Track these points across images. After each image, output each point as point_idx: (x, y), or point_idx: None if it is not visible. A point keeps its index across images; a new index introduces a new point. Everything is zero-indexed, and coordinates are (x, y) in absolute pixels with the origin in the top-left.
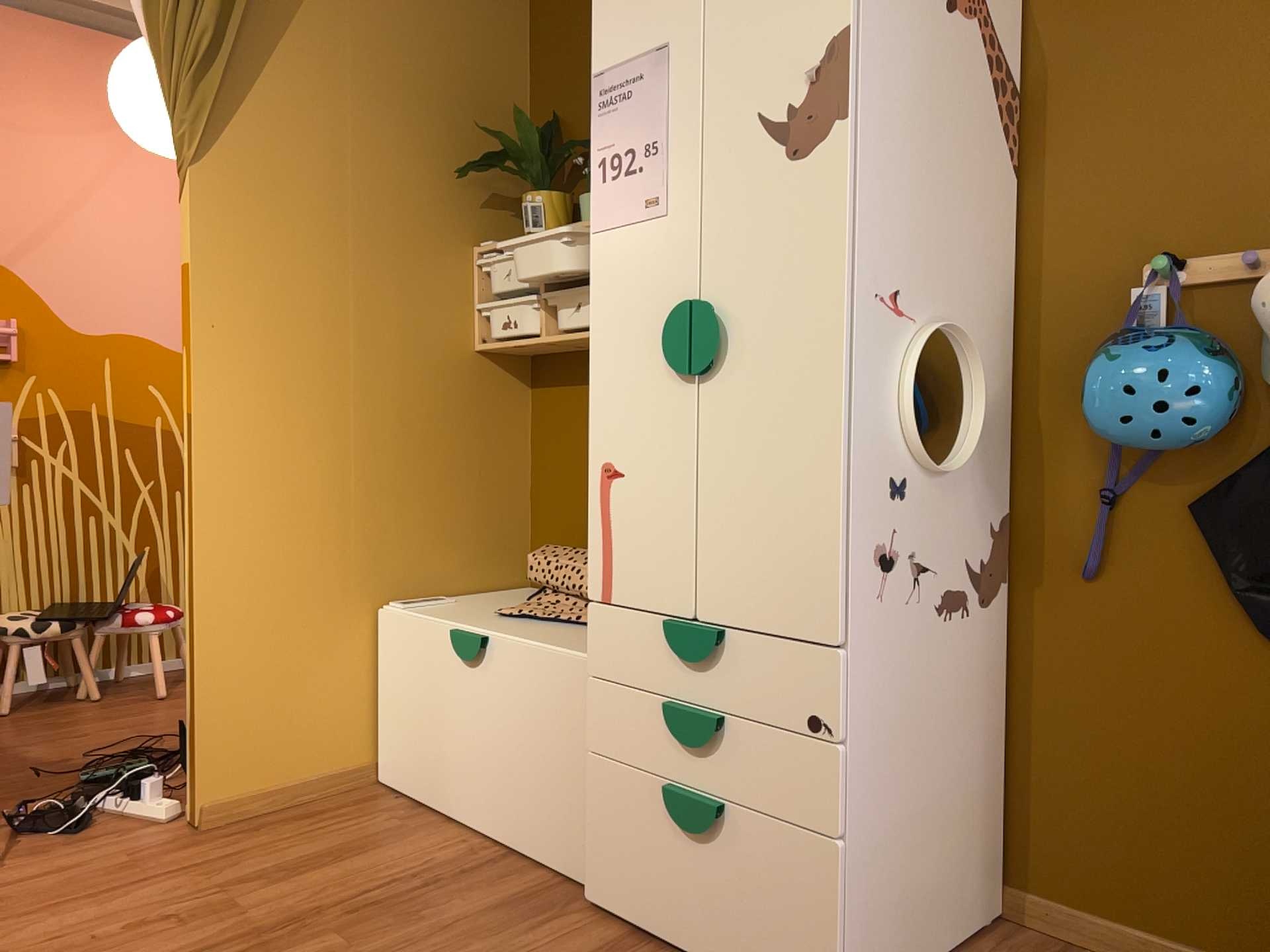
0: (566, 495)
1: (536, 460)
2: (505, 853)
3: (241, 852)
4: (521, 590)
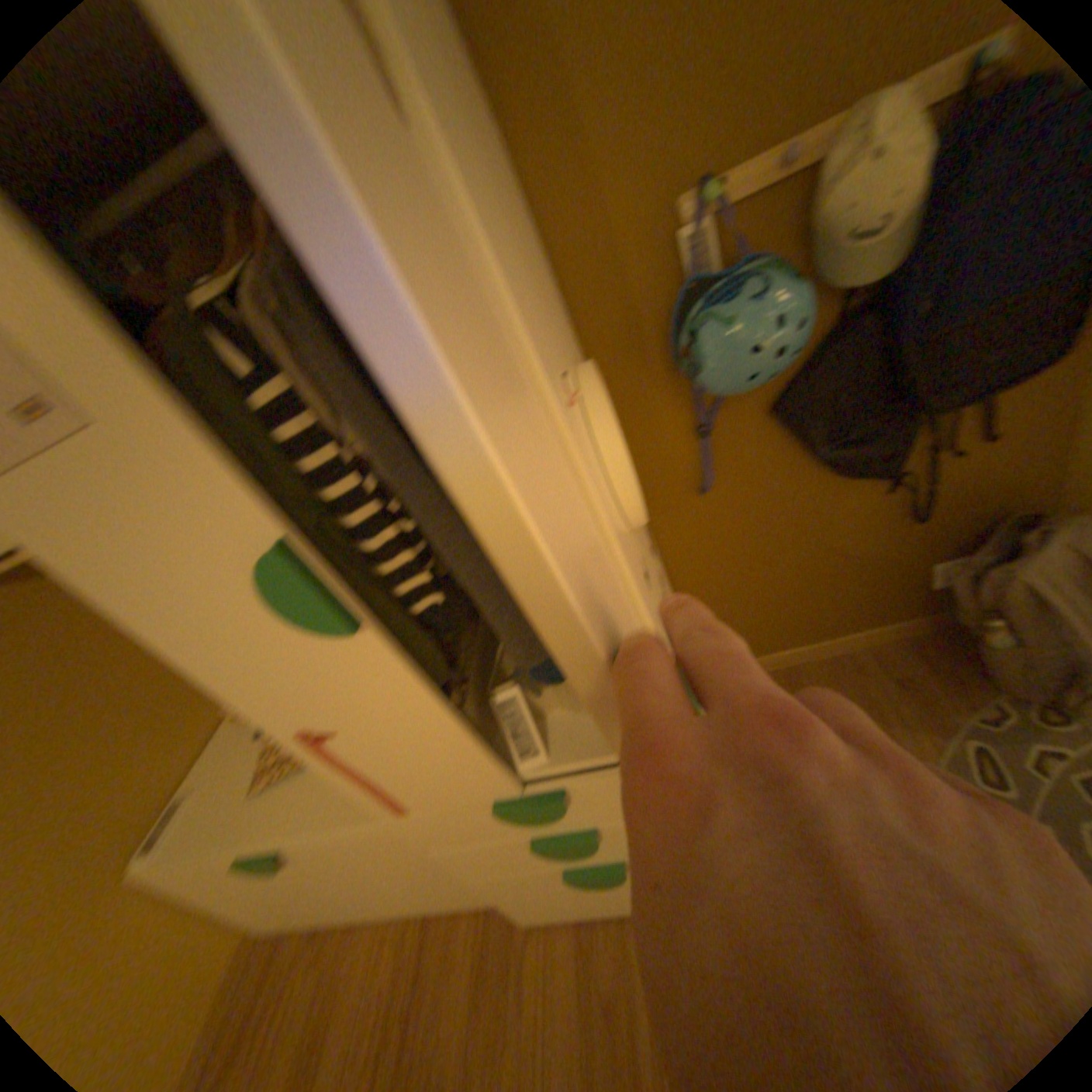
0: None
1: None
2: (422, 923)
3: None
4: None
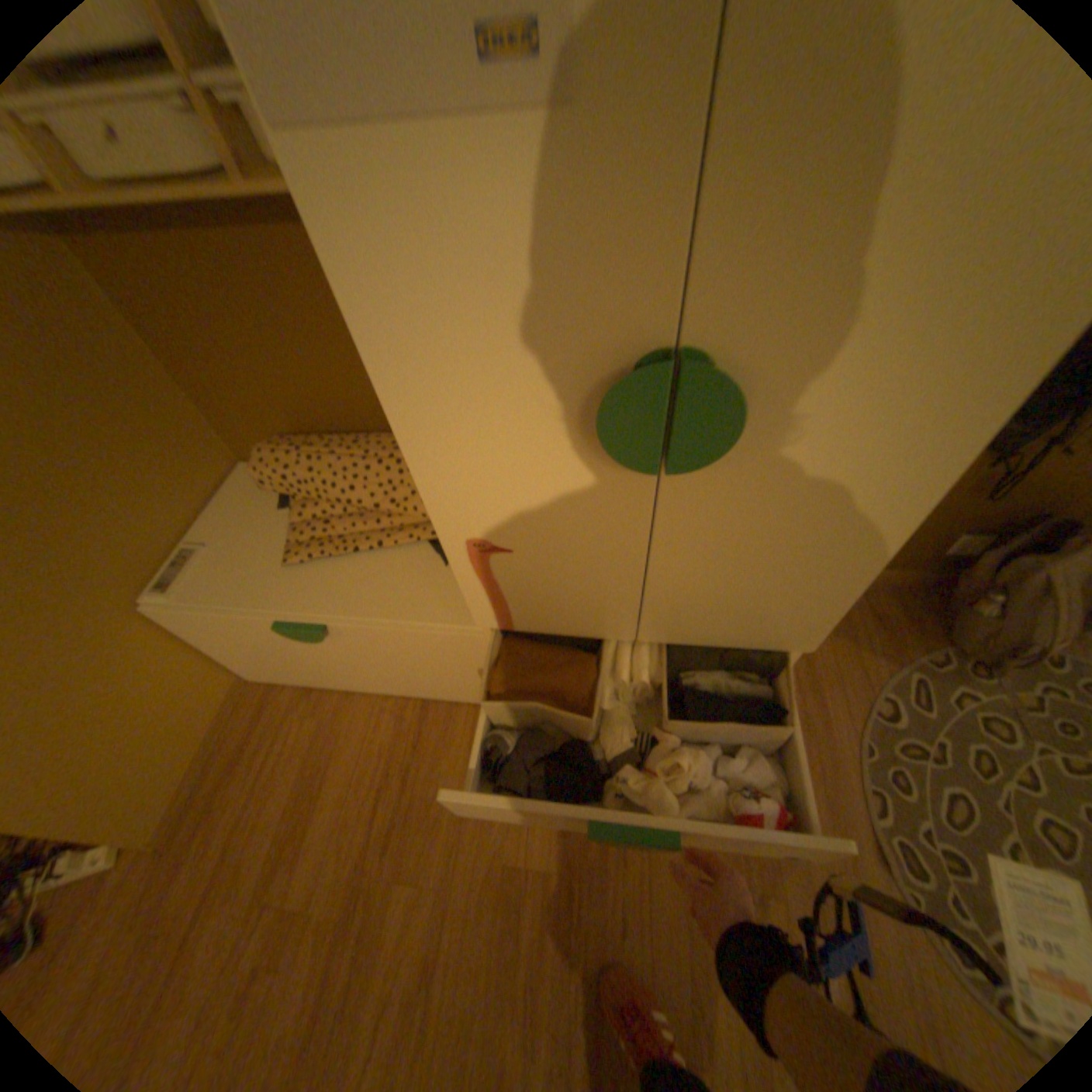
0: (230, 373)
1: (153, 337)
2: (422, 702)
3: (227, 845)
4: (239, 472)
